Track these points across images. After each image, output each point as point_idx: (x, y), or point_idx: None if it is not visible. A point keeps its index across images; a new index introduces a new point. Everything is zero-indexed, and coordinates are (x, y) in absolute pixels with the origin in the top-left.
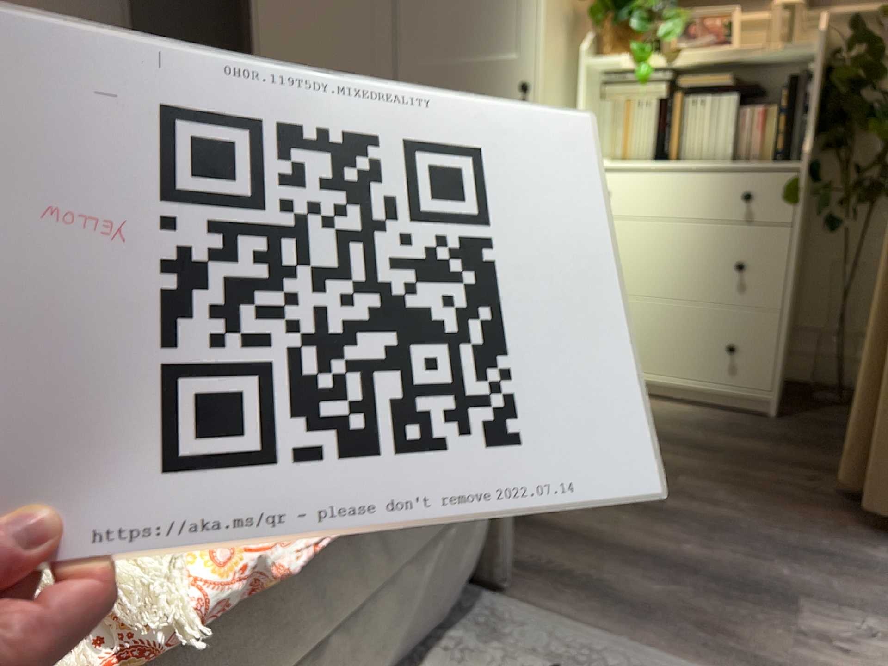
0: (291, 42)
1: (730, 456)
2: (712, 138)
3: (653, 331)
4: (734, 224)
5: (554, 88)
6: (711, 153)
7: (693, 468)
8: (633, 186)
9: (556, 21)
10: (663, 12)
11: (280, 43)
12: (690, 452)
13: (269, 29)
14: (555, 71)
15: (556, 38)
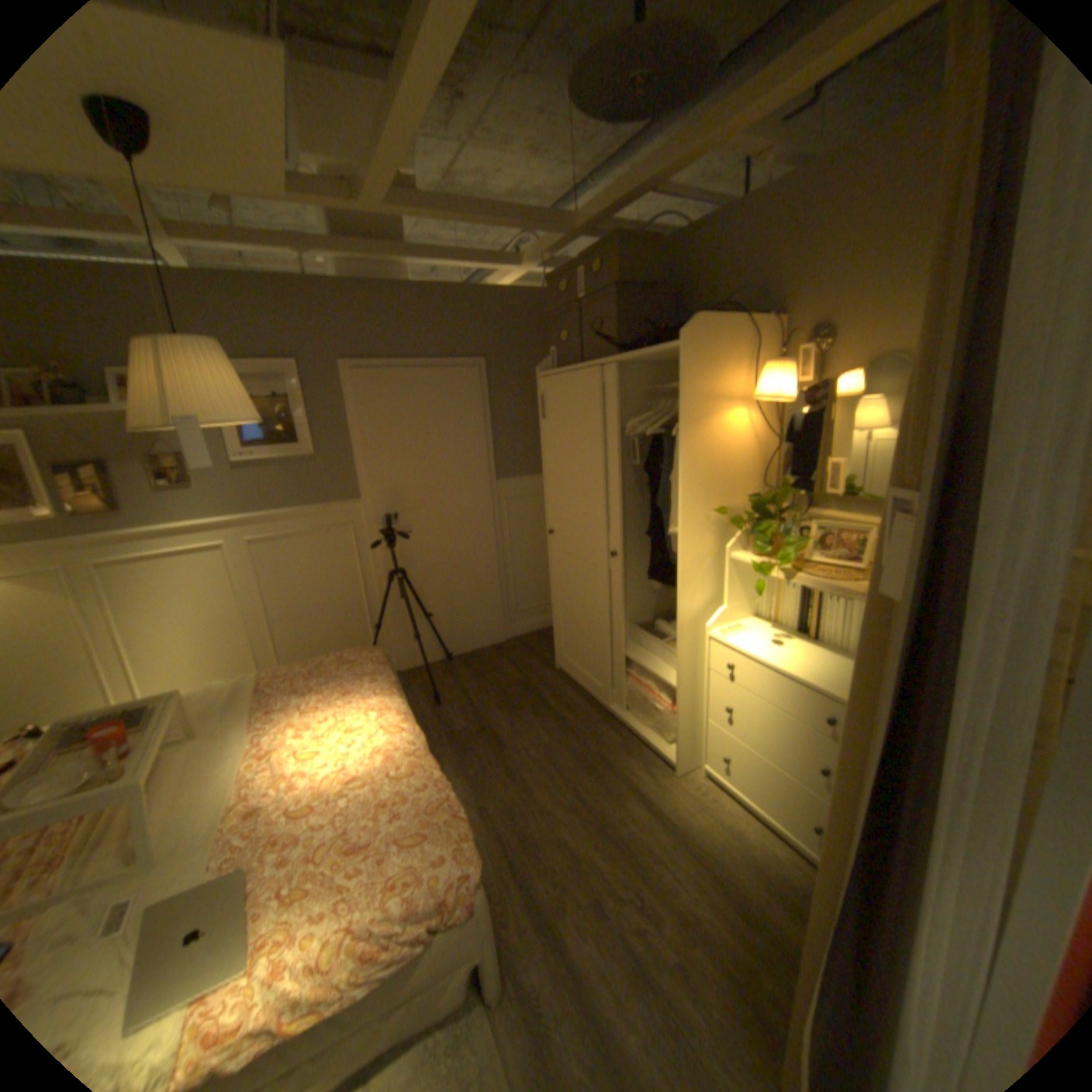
0: (561, 502)
1: (767, 939)
2: (844, 633)
3: (763, 782)
4: (822, 737)
5: (701, 578)
6: (843, 645)
7: (723, 939)
8: (750, 671)
9: (702, 532)
10: (787, 538)
11: (556, 500)
12: (737, 916)
13: (551, 491)
14: (701, 567)
15: (701, 544)
